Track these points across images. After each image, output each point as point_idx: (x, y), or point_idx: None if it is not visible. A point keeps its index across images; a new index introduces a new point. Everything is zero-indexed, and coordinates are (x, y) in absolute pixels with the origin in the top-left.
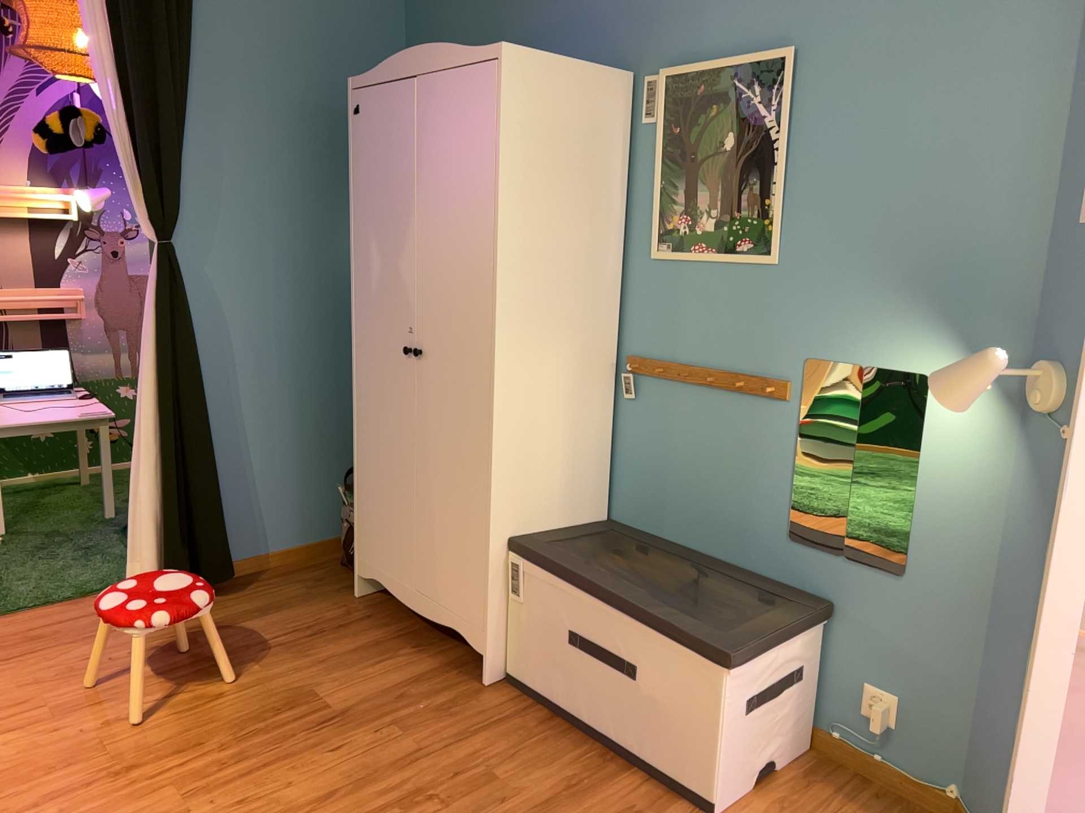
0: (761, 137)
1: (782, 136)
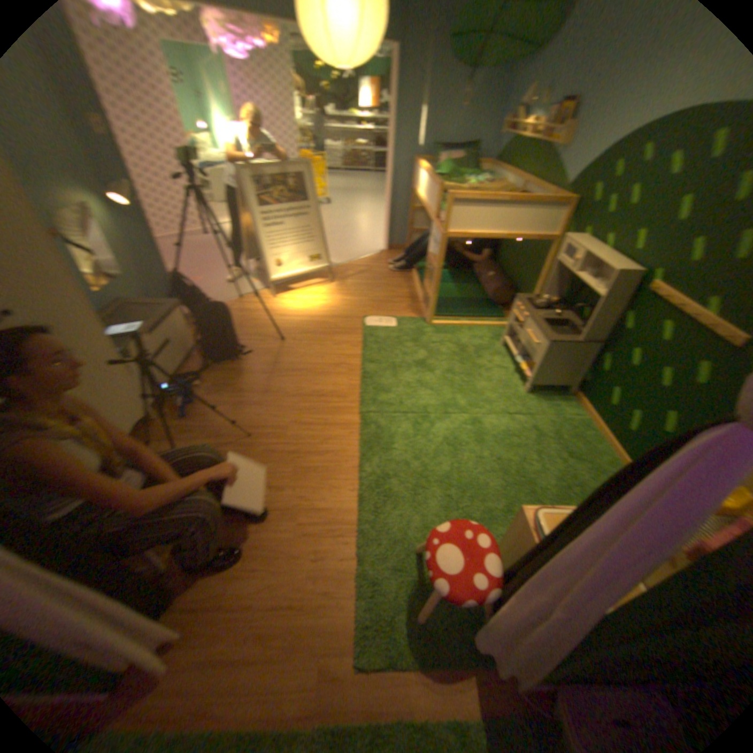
0: None
1: None
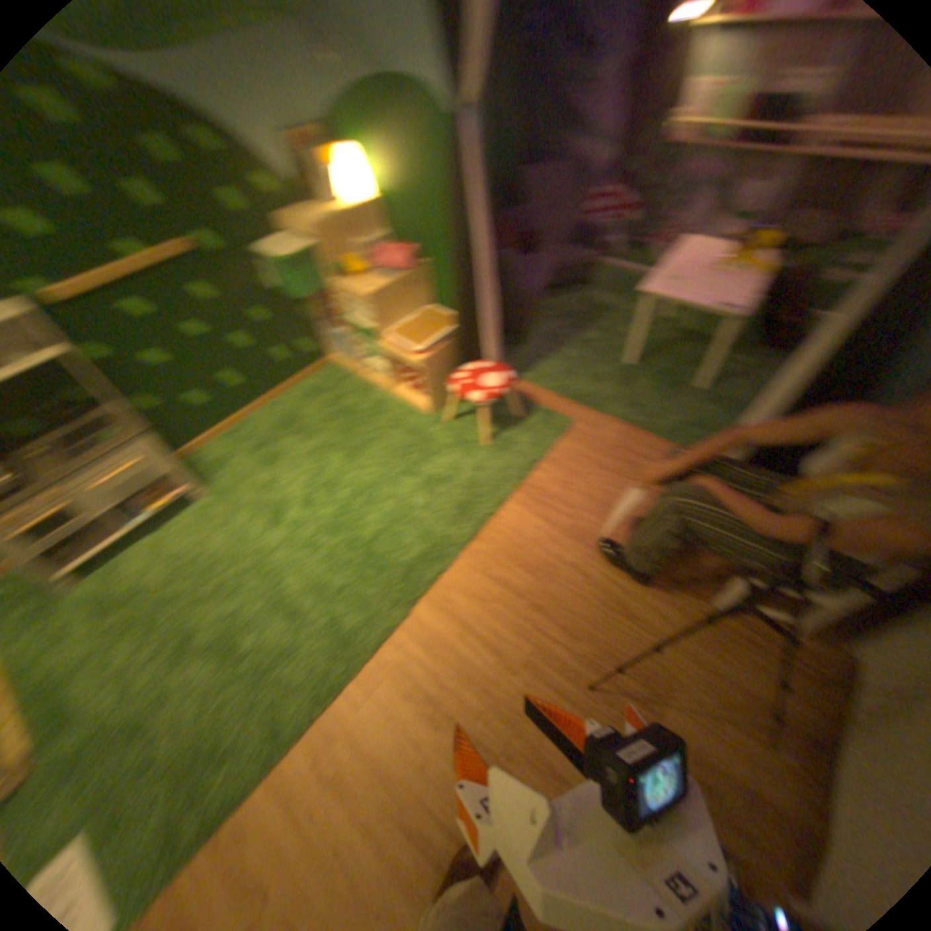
0: None
1: None
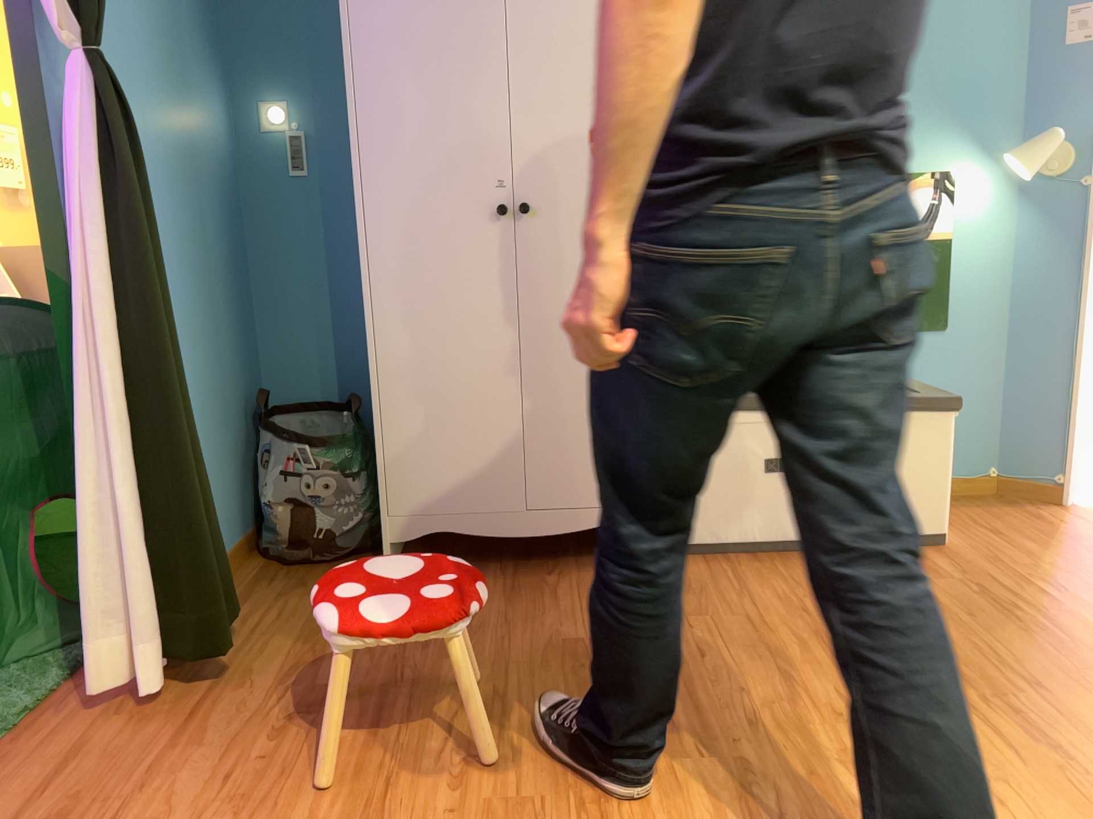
0: None
1: None
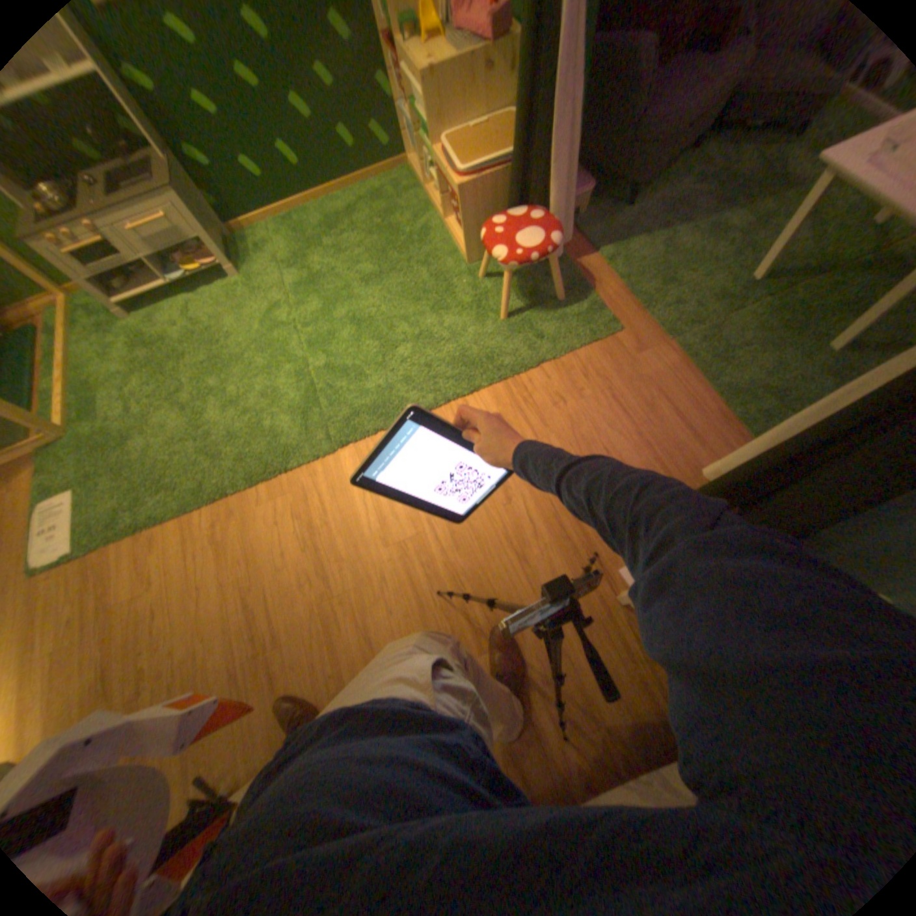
0: None
1: None
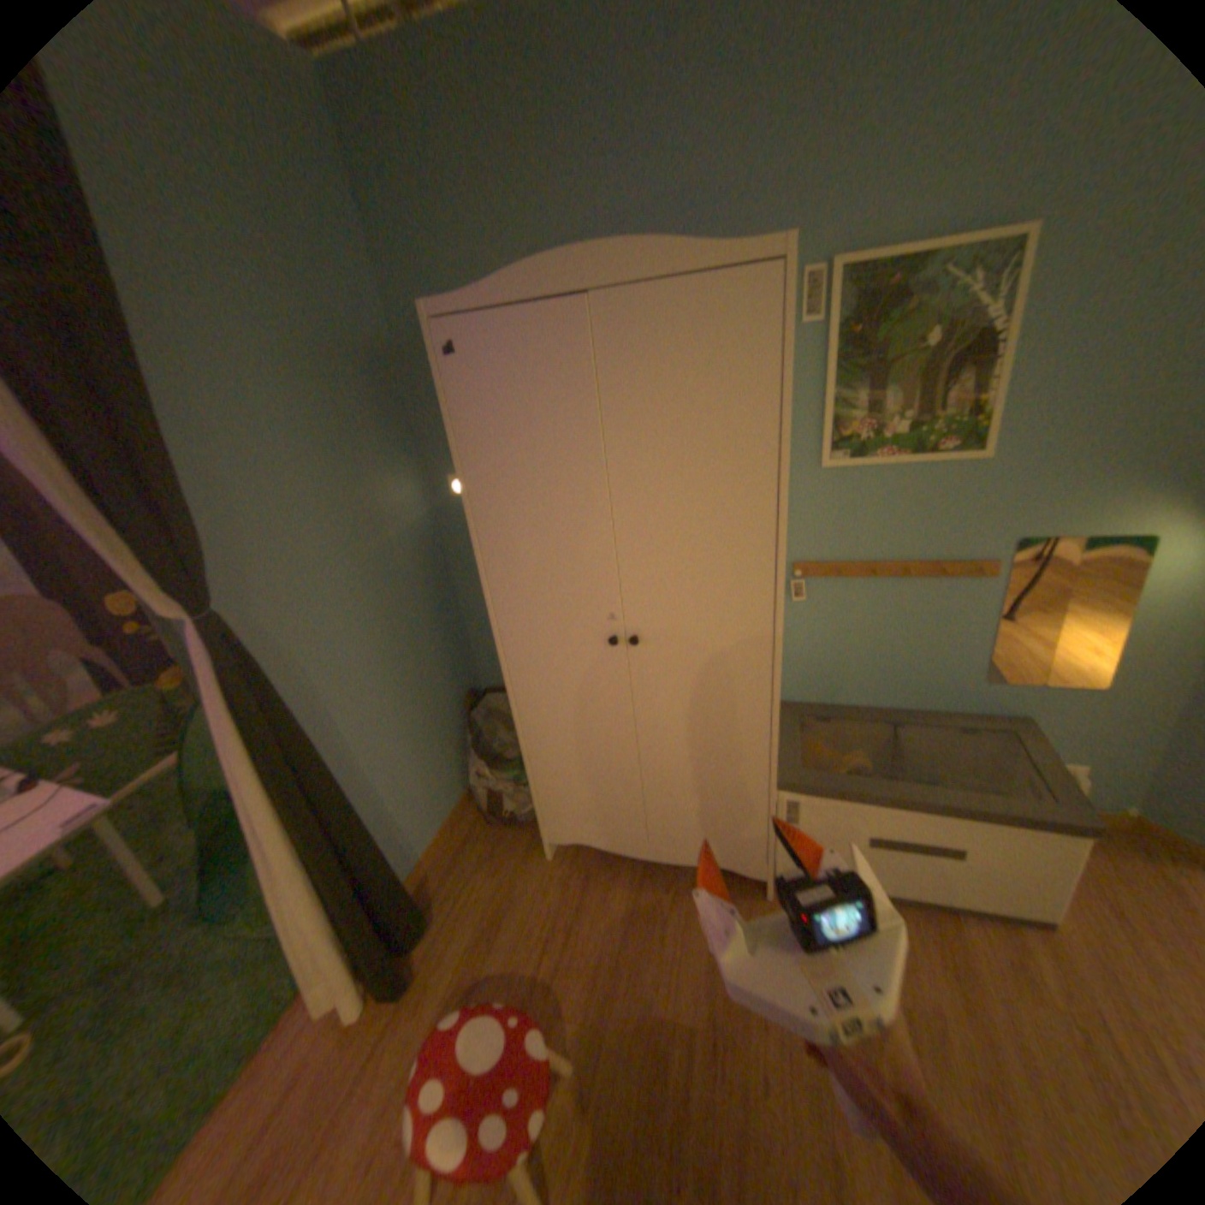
0: (983, 327)
1: (1014, 323)
